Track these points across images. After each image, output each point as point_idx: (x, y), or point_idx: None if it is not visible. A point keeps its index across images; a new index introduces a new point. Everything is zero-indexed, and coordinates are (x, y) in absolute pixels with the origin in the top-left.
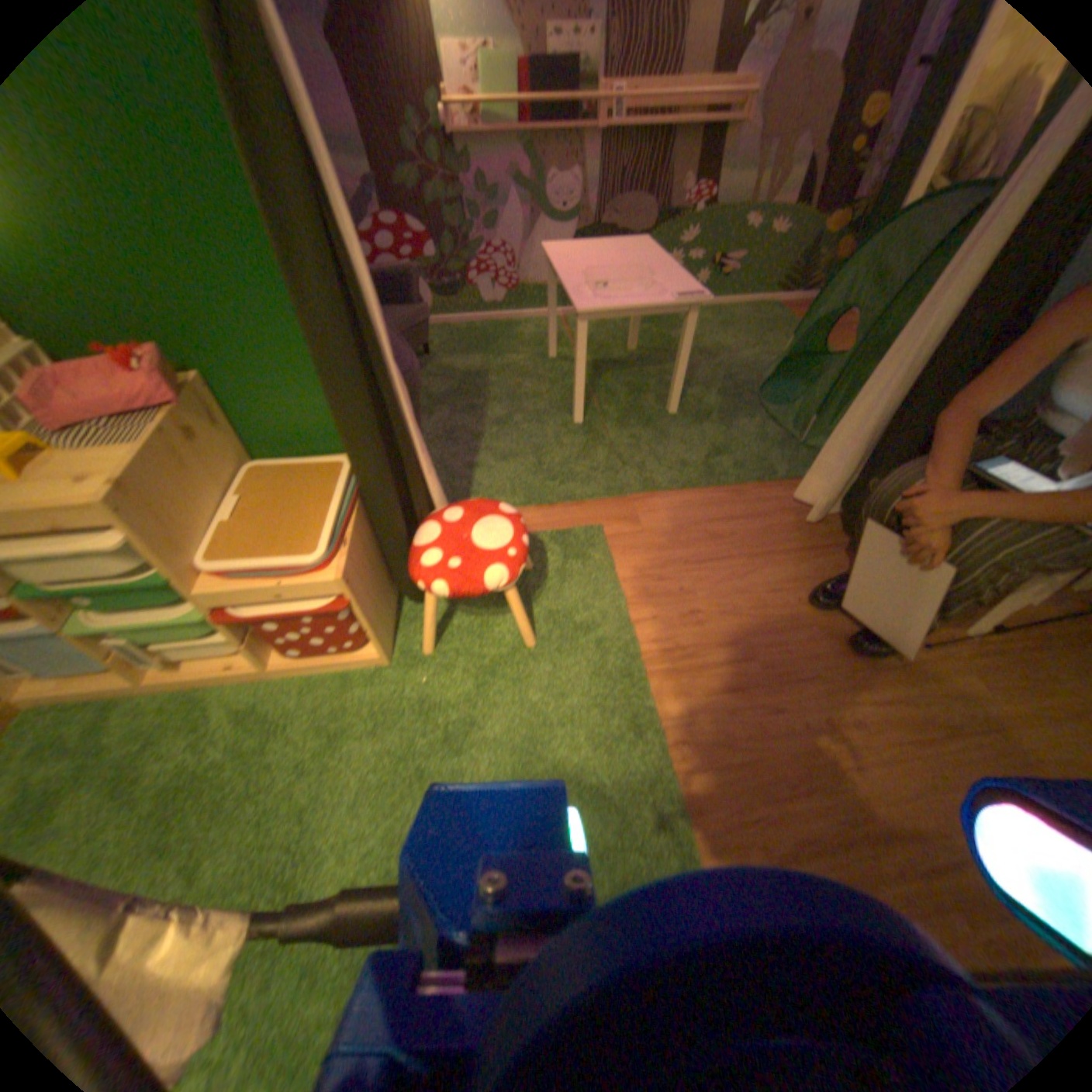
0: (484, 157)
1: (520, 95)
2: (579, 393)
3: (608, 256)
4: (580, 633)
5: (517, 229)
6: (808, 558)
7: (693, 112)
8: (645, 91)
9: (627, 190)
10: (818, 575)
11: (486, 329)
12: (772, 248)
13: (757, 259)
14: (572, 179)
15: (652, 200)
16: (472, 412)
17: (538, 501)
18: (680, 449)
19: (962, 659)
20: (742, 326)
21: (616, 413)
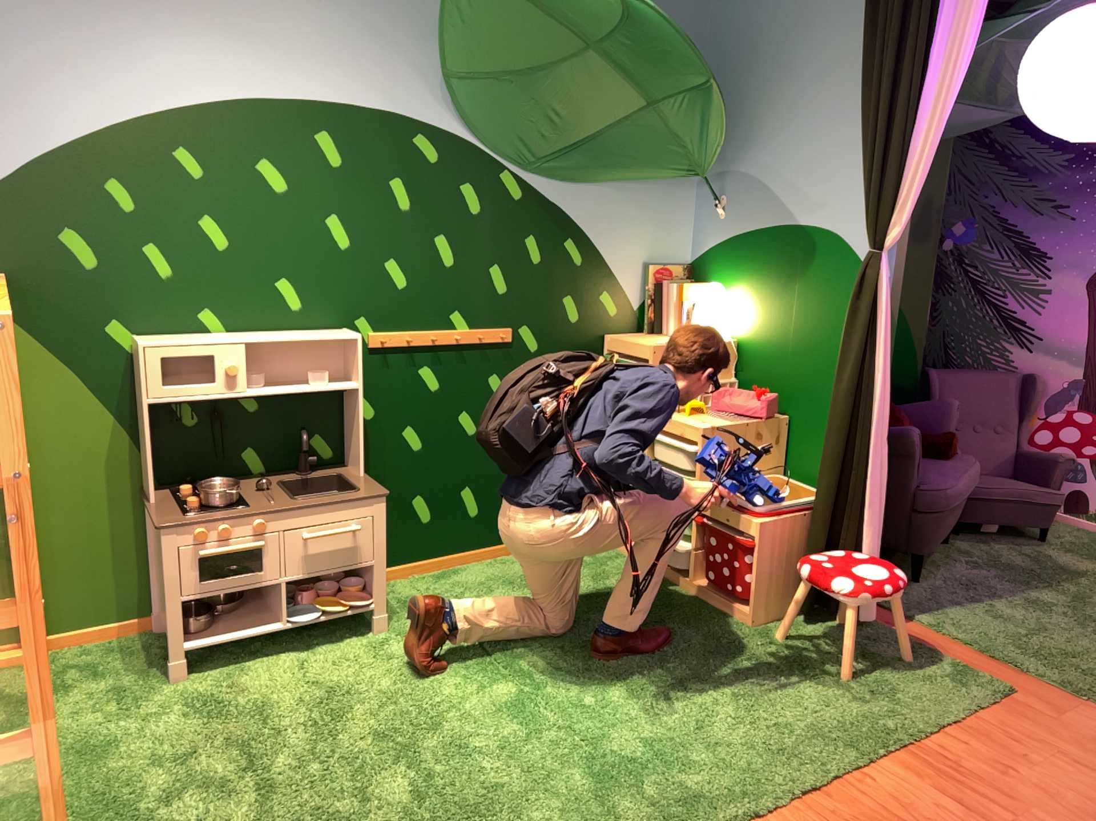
0: None
1: None
2: None
3: None
4: (883, 697)
5: None
6: None
7: None
8: None
9: None
10: None
11: None
12: None
13: None
14: None
15: None
16: (1008, 582)
17: (974, 645)
18: None
19: None
20: None
21: None
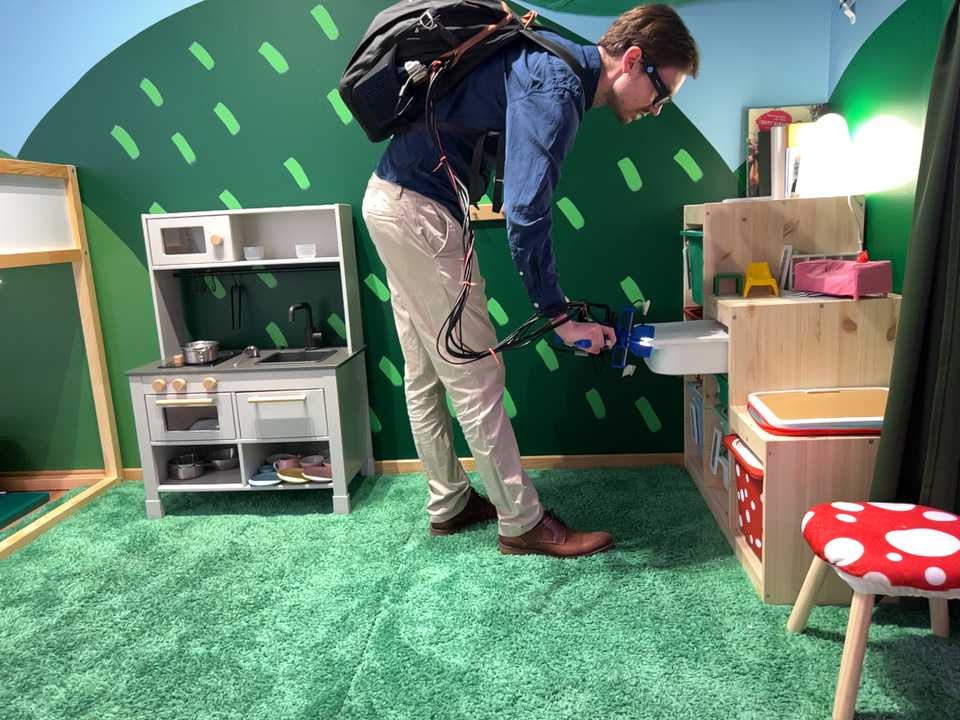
0: None
1: None
2: None
3: None
4: None
5: None
6: None
7: None
8: None
9: None
10: None
11: None
12: None
13: None
14: None
15: None
16: None
17: None
18: None
19: None
20: None
21: None
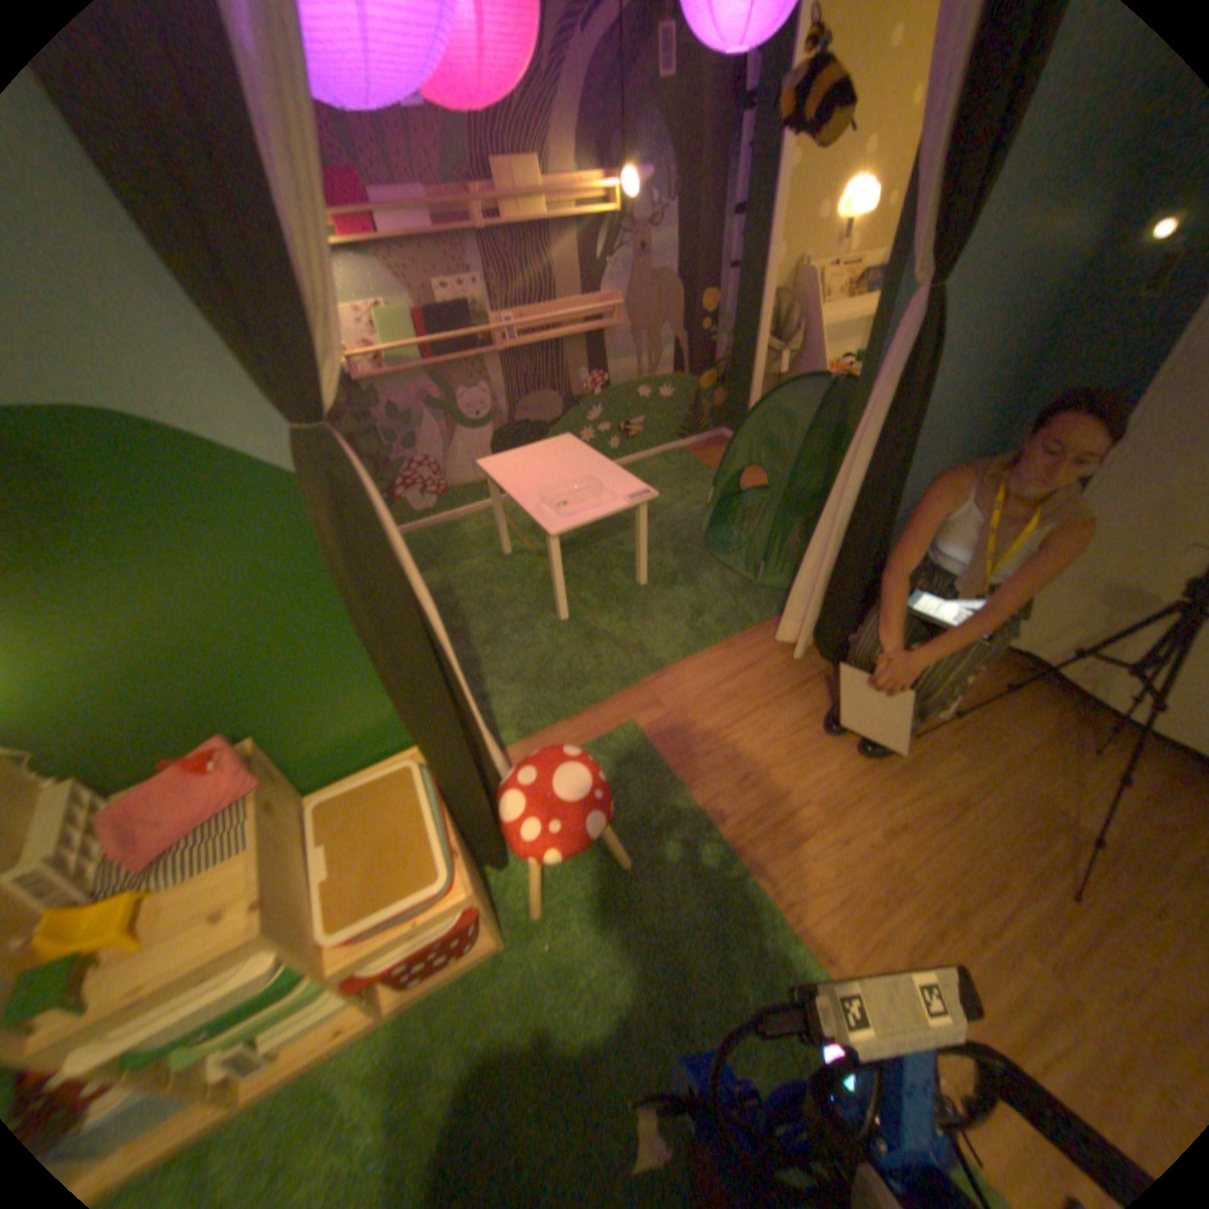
0: (397, 390)
1: (423, 337)
2: (565, 593)
3: (550, 463)
4: (669, 833)
5: (441, 442)
6: (812, 689)
7: (577, 323)
8: (533, 315)
9: (535, 390)
10: (826, 702)
11: (431, 537)
12: (667, 407)
13: (658, 418)
14: (485, 392)
15: (559, 393)
16: (461, 635)
17: (570, 711)
18: (675, 623)
19: (949, 738)
20: (665, 477)
21: (604, 602)
